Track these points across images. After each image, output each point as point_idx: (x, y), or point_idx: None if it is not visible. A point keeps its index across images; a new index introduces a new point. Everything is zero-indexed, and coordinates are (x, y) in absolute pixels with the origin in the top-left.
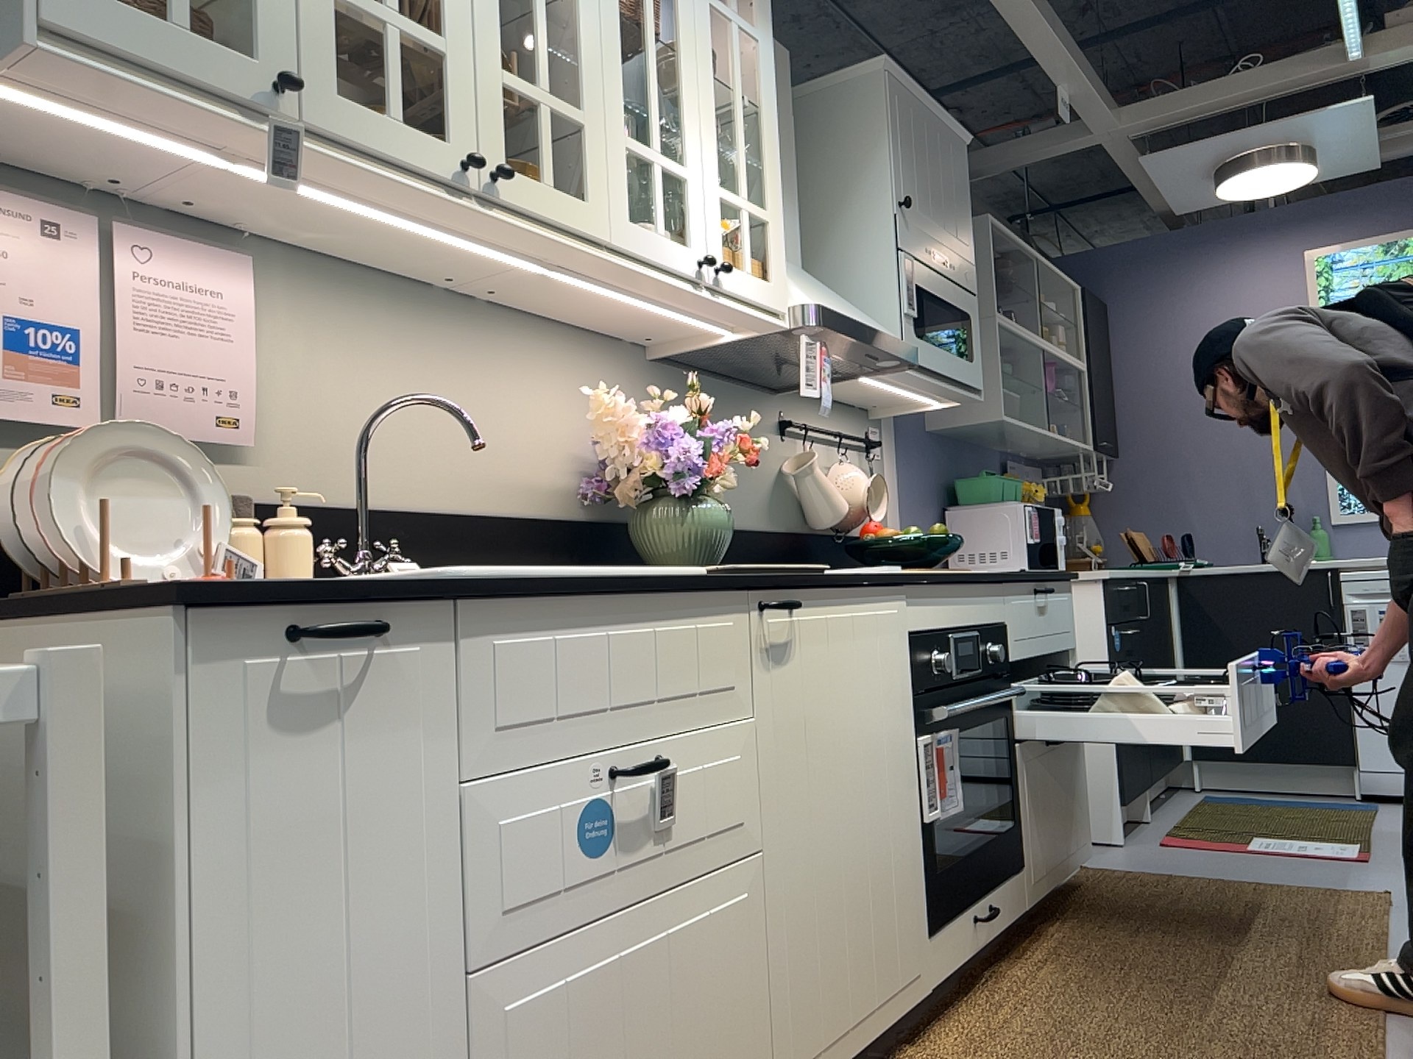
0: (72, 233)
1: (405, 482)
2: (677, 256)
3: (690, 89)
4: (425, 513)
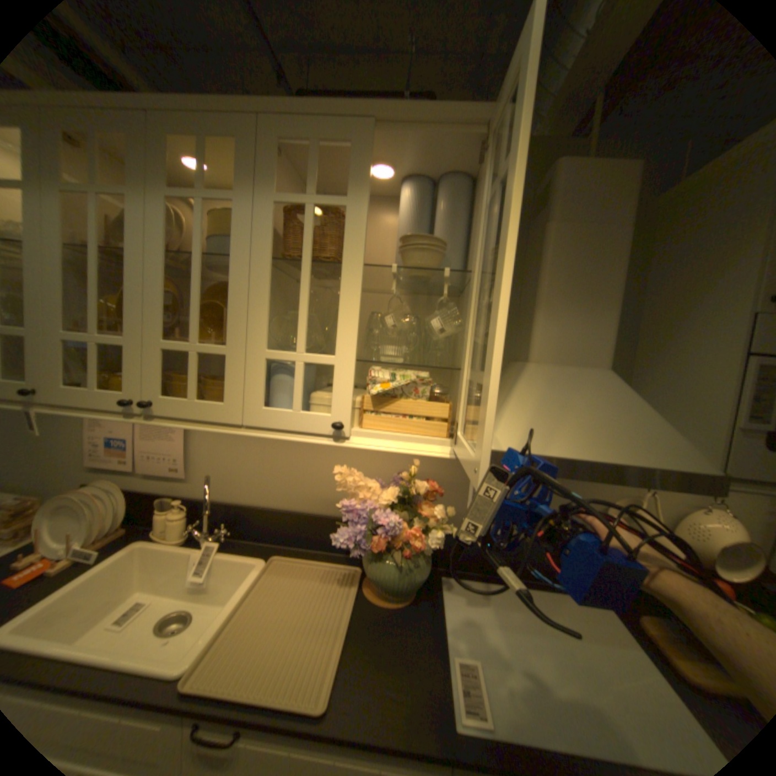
0: None
1: (258, 494)
2: (310, 423)
3: (347, 292)
4: (265, 509)
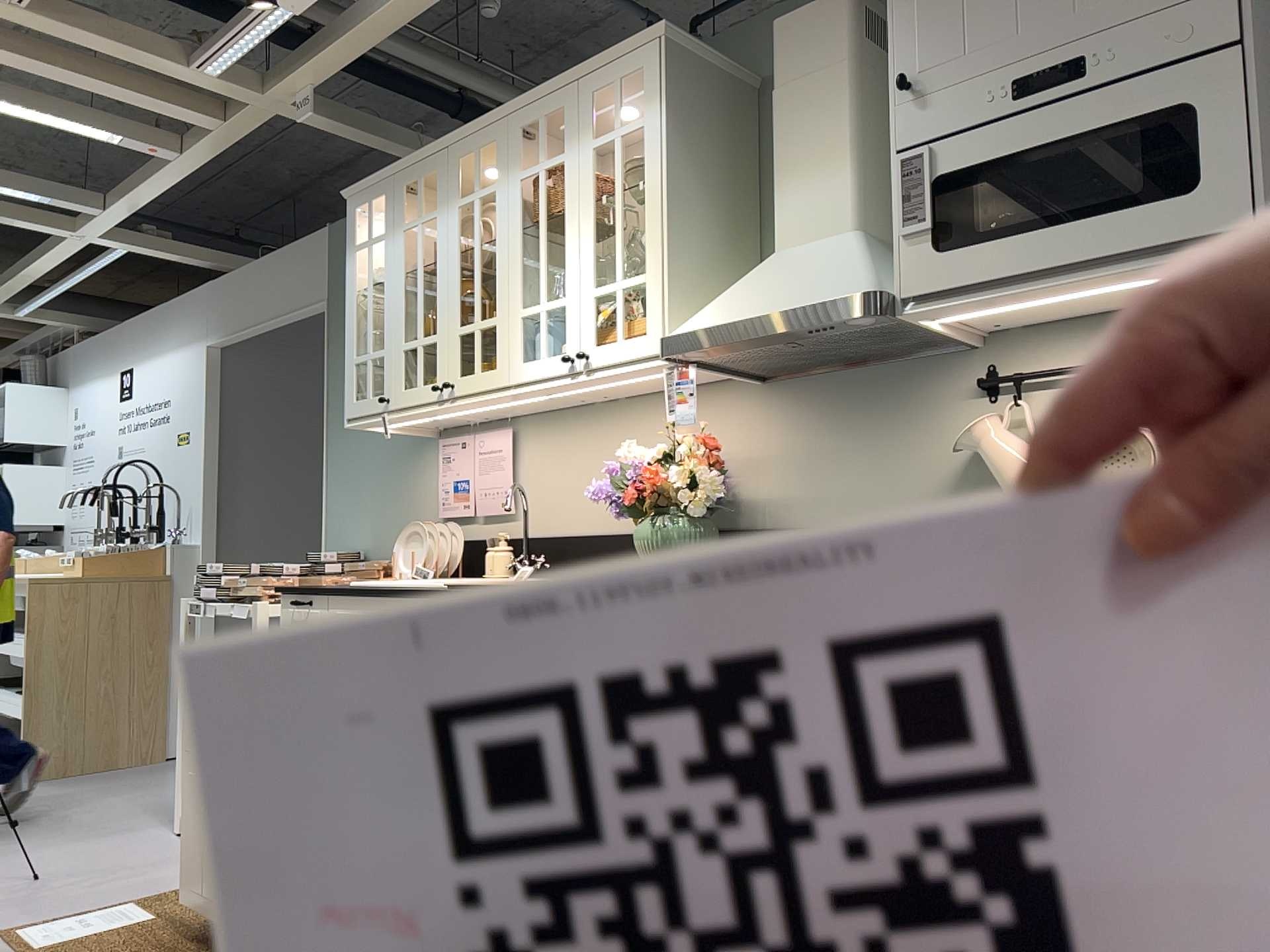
0: (466, 442)
1: (577, 519)
2: (551, 365)
3: (569, 235)
4: (583, 536)
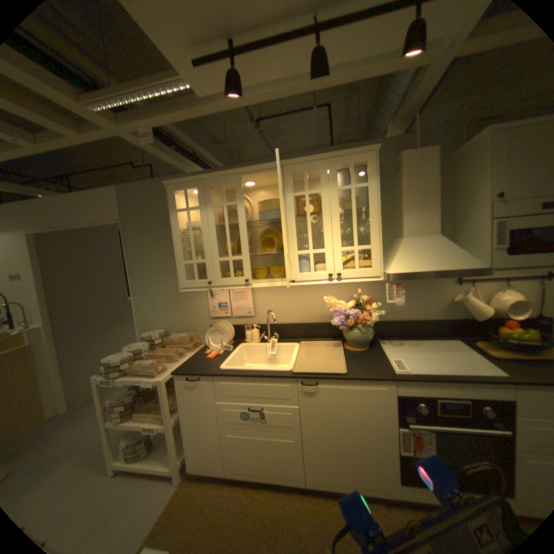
0: (225, 289)
1: (288, 318)
2: (319, 277)
3: (326, 225)
4: (292, 324)
